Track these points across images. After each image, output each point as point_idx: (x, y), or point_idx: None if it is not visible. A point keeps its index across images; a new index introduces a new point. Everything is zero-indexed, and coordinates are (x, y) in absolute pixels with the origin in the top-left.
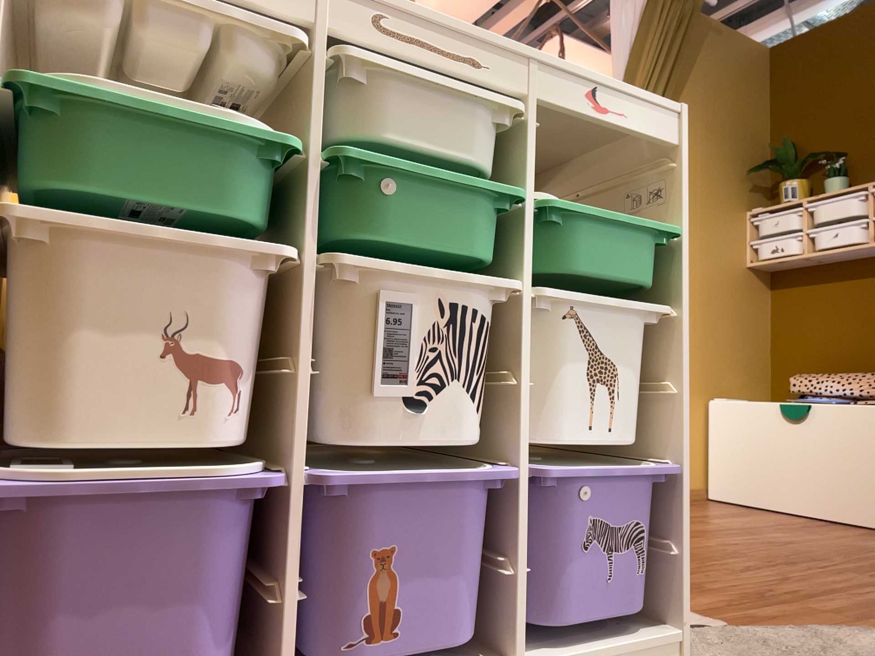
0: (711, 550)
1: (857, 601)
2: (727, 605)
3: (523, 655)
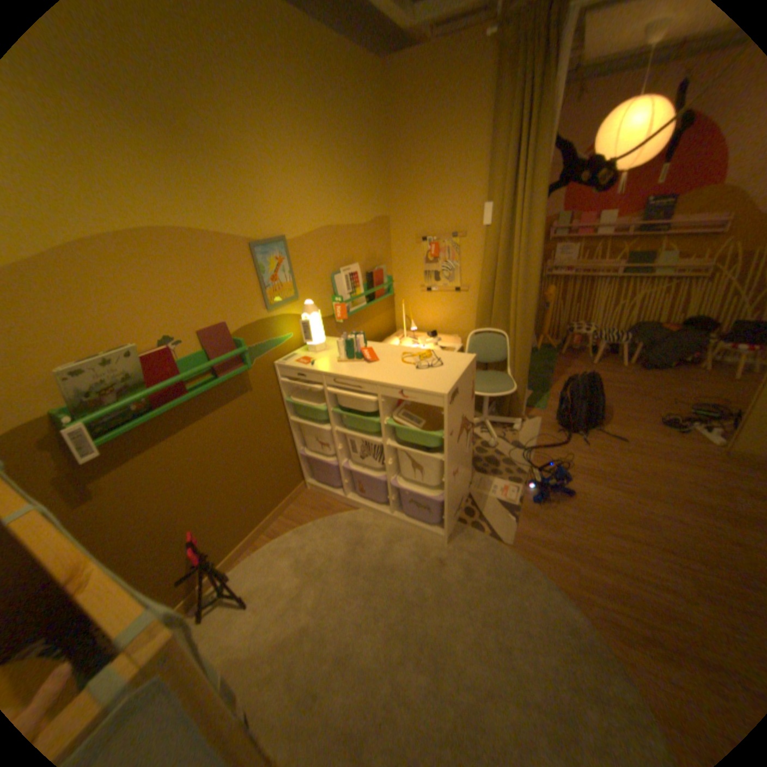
0: (638, 521)
1: (615, 592)
2: (538, 545)
3: (397, 516)
